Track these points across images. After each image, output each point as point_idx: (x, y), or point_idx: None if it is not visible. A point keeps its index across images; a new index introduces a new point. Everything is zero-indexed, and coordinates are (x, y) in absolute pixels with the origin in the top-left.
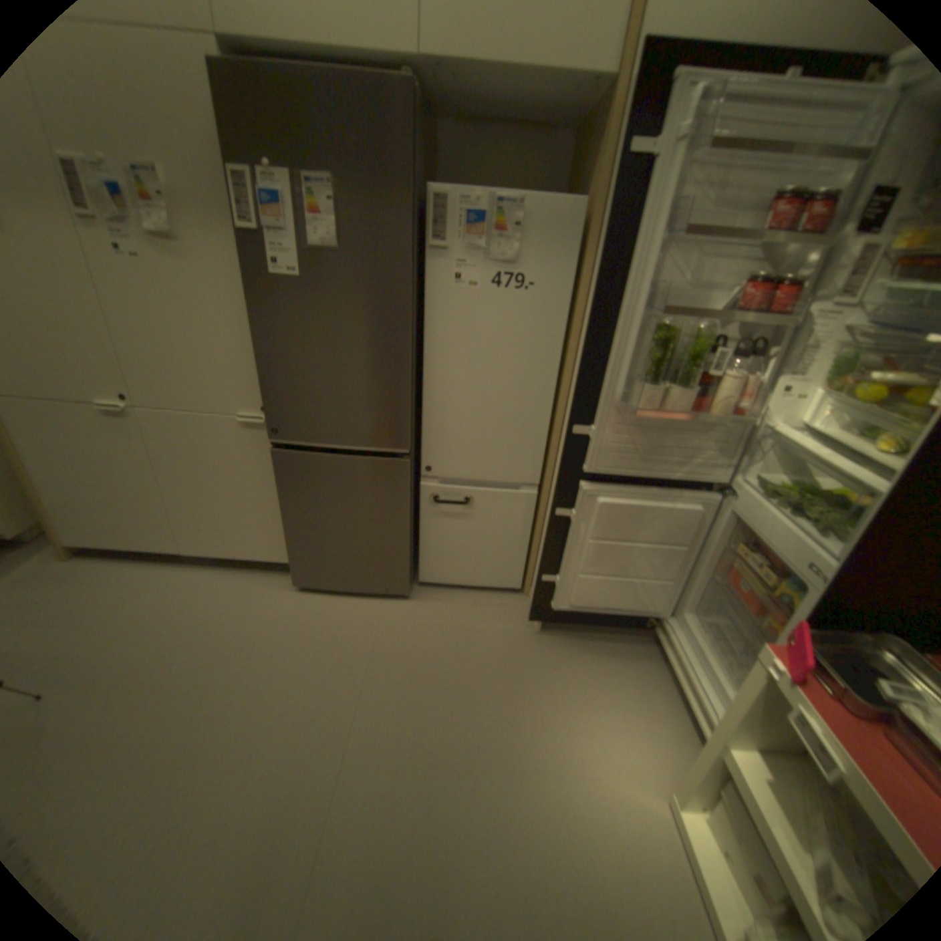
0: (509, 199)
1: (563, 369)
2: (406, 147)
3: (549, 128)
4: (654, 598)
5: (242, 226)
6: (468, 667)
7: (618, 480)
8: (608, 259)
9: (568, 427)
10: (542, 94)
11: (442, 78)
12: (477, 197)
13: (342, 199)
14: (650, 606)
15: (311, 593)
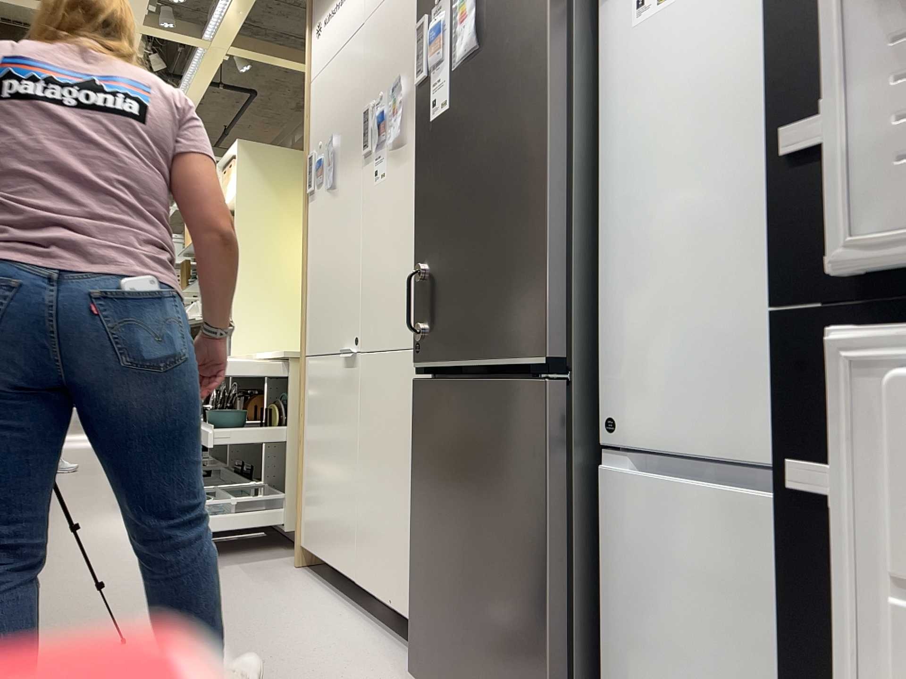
0: None
1: None
2: None
3: None
4: None
5: (419, 82)
6: None
7: None
8: None
9: None
10: None
11: None
12: None
13: None
14: None
15: None
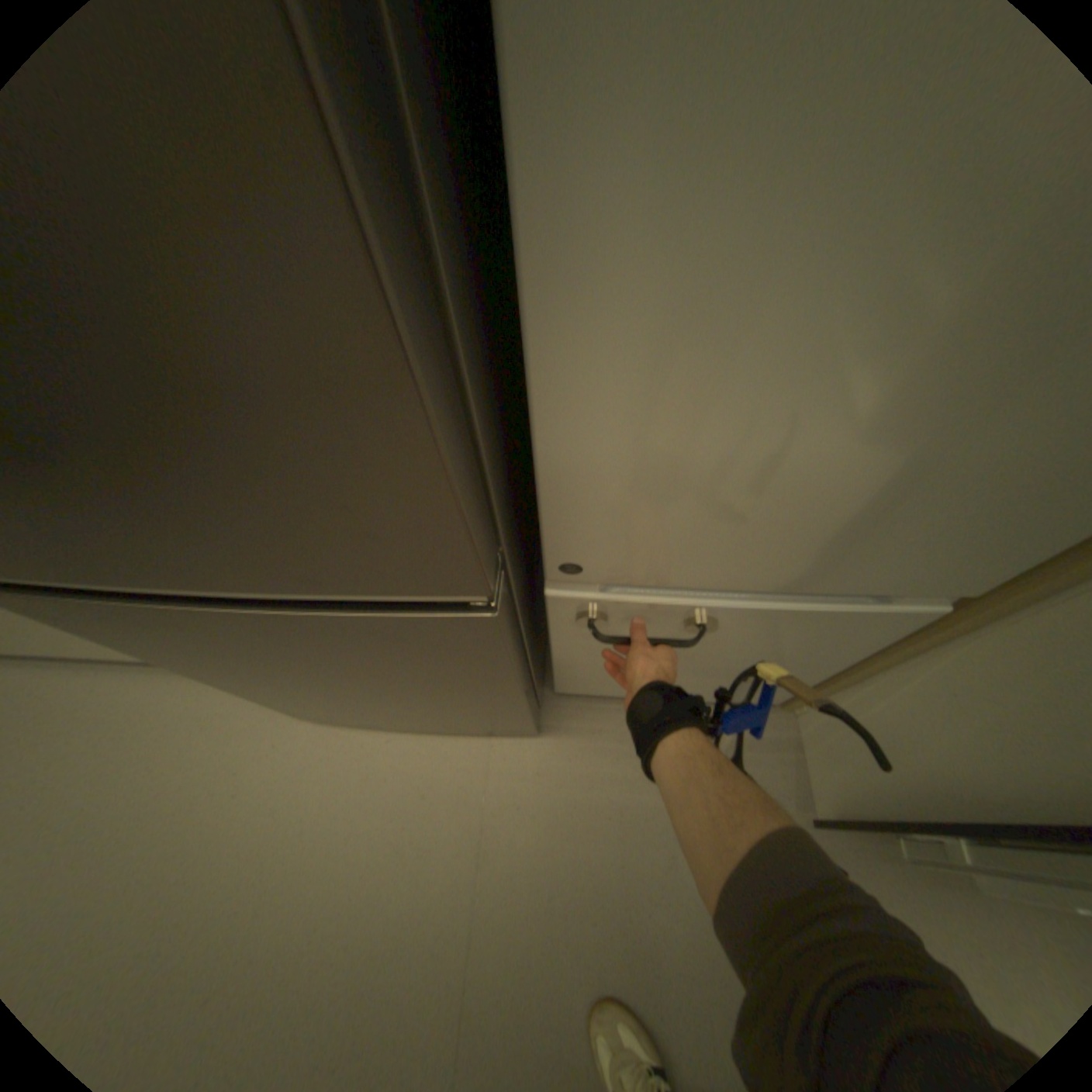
0: None
1: None
2: None
3: None
4: None
5: None
6: (680, 933)
7: None
8: None
9: None
10: None
11: None
12: None
13: None
14: None
15: (339, 727)
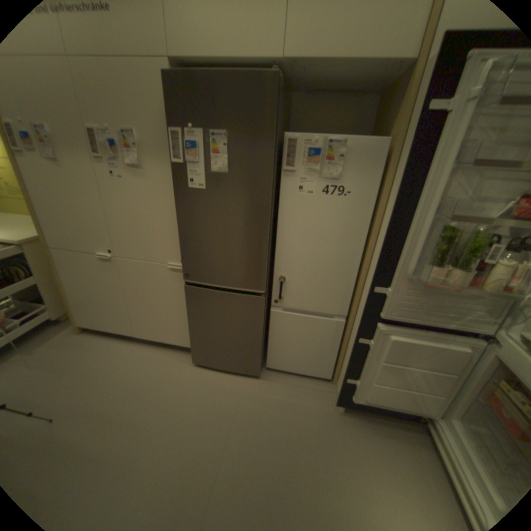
0: (337, 141)
1: (367, 245)
2: (273, 112)
3: (362, 93)
4: (429, 407)
5: (175, 161)
6: (295, 435)
7: (406, 325)
8: (406, 179)
9: (370, 284)
10: (361, 74)
11: (297, 69)
12: (316, 140)
13: (232, 145)
14: (426, 412)
15: (201, 369)
